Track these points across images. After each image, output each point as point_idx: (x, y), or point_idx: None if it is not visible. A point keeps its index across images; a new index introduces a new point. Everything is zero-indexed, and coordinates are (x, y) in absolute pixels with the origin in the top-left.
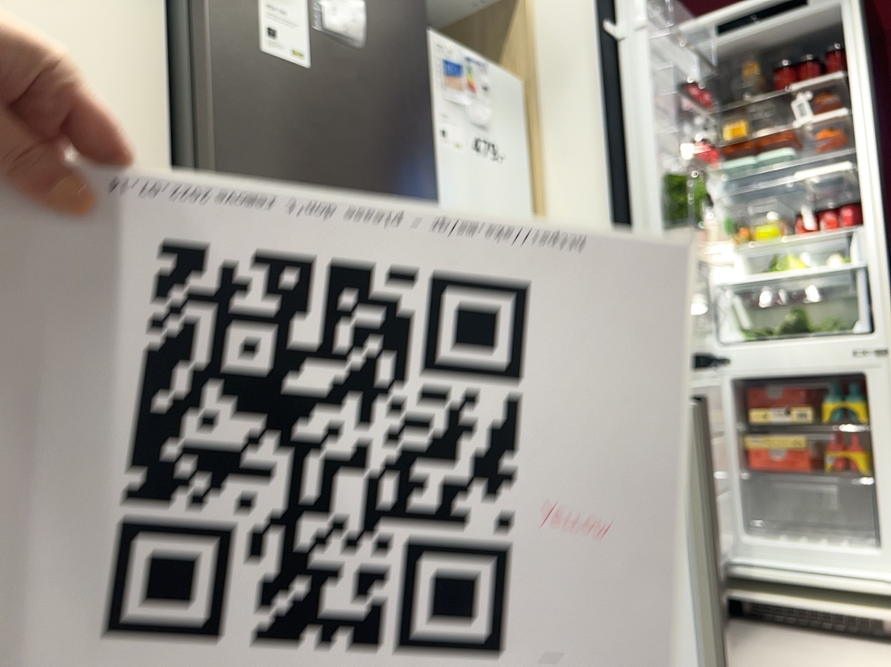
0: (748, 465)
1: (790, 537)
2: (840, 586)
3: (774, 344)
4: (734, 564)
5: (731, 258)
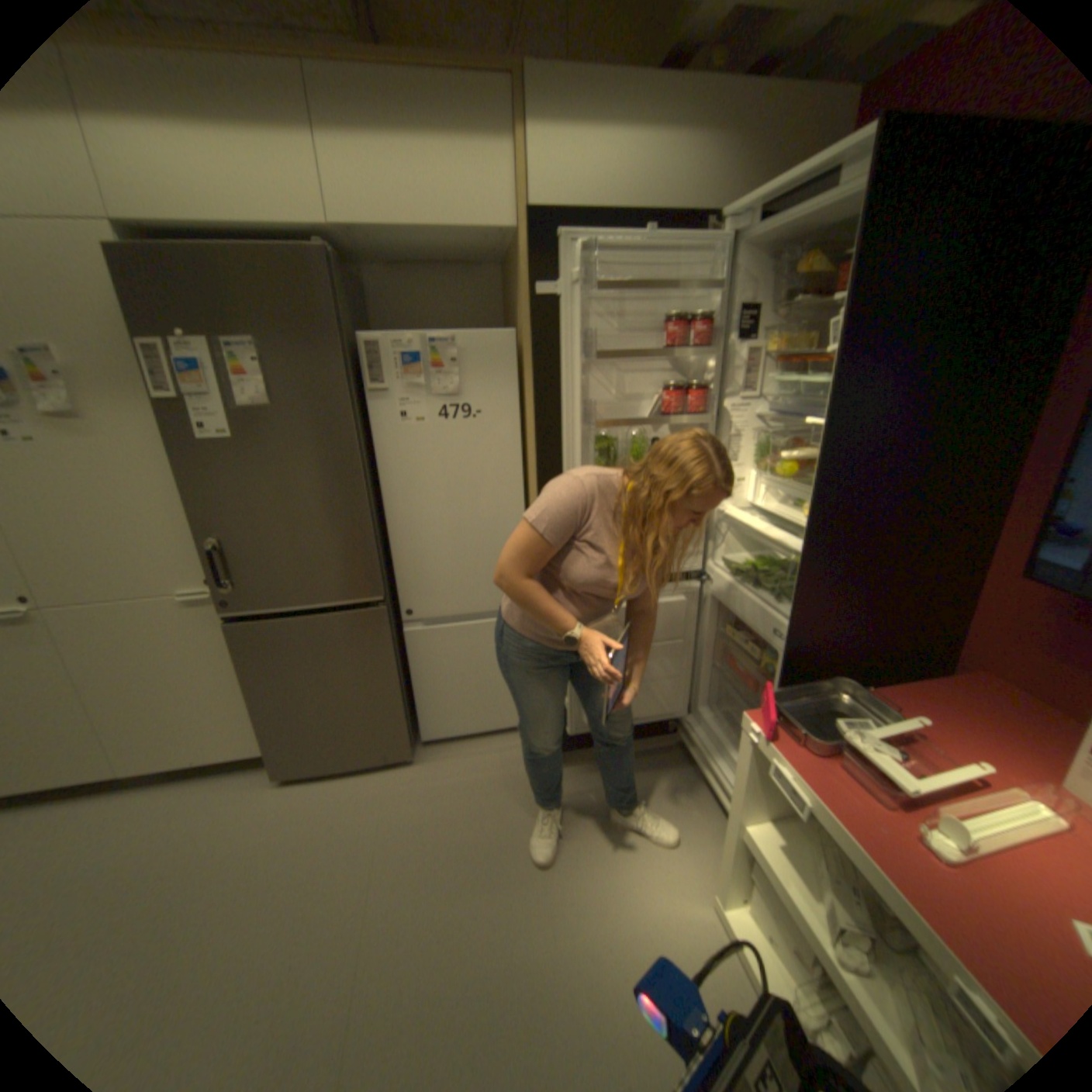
0: (728, 661)
1: (738, 726)
2: (720, 784)
3: (746, 583)
4: (684, 722)
5: (755, 482)
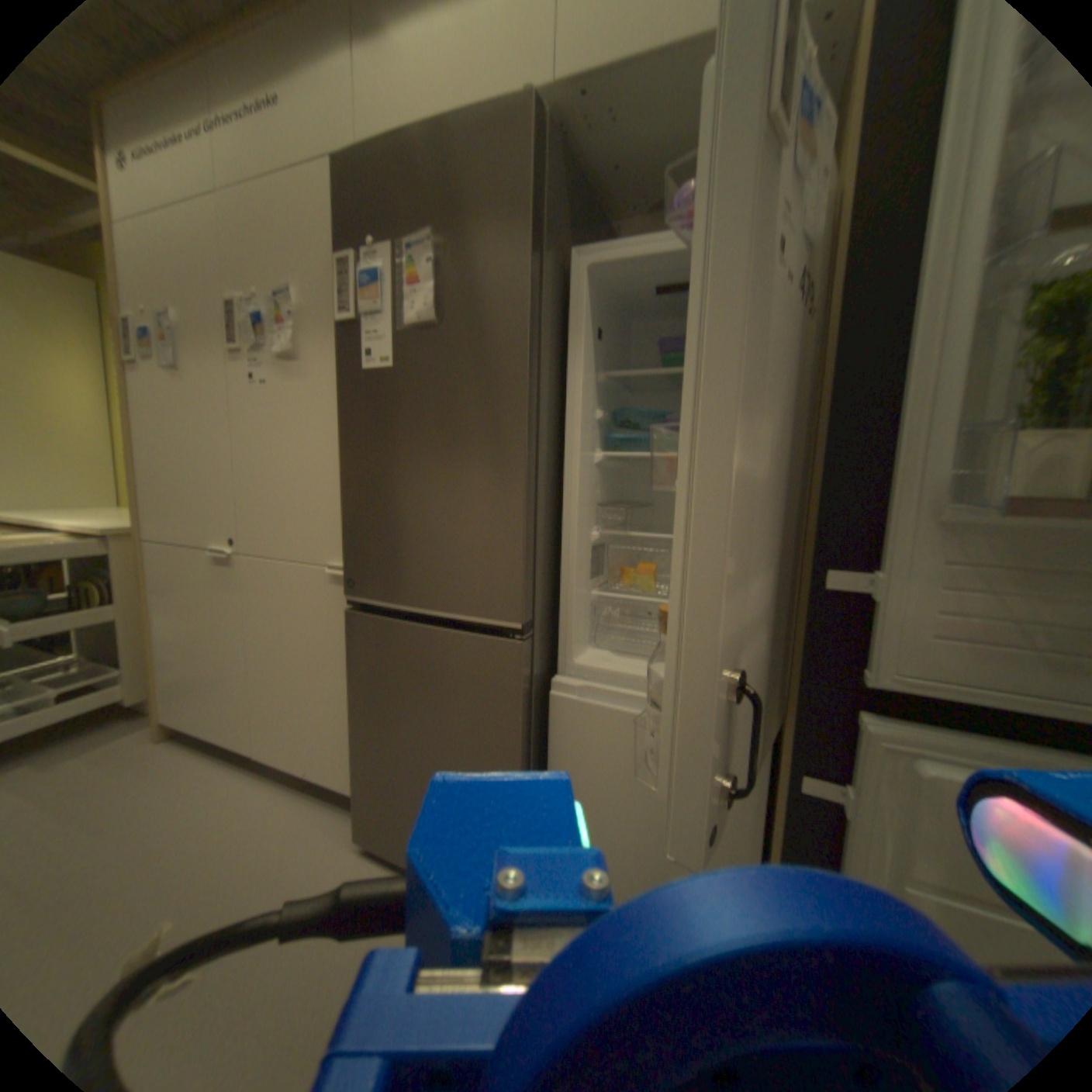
0: None
1: None
2: None
3: None
4: None
5: None
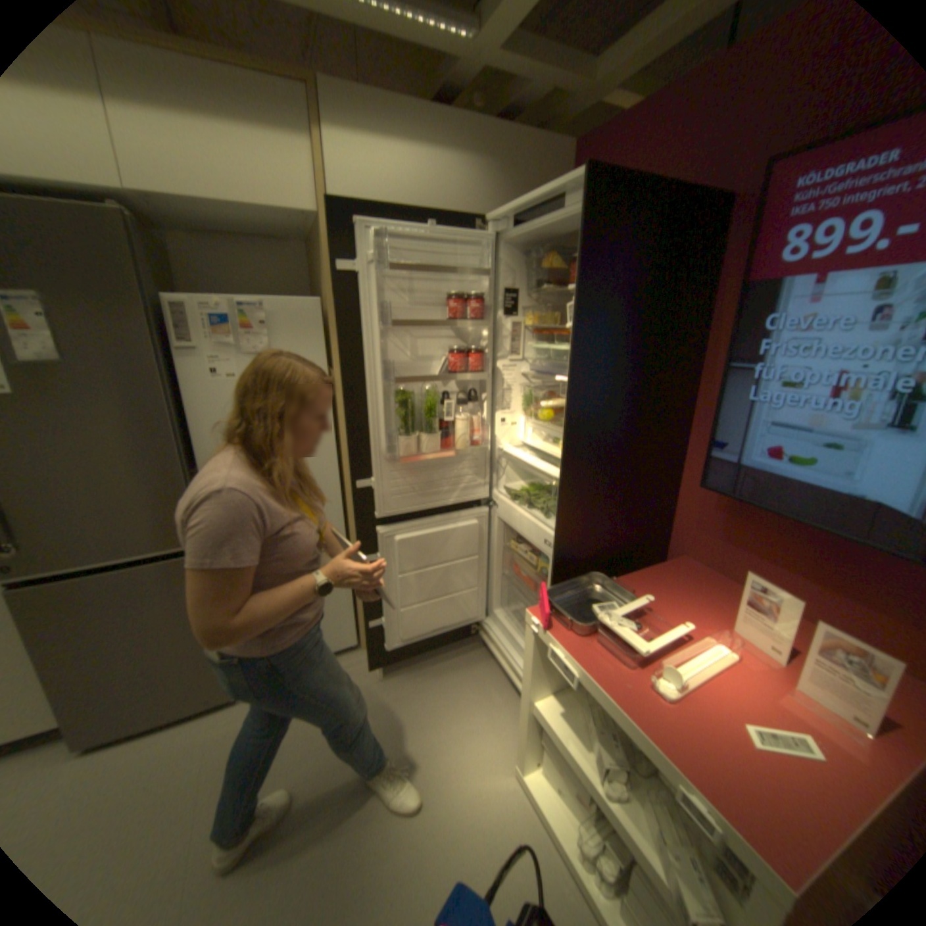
0: (514, 569)
1: (524, 621)
2: (514, 671)
3: (522, 505)
4: (482, 624)
5: (524, 426)
